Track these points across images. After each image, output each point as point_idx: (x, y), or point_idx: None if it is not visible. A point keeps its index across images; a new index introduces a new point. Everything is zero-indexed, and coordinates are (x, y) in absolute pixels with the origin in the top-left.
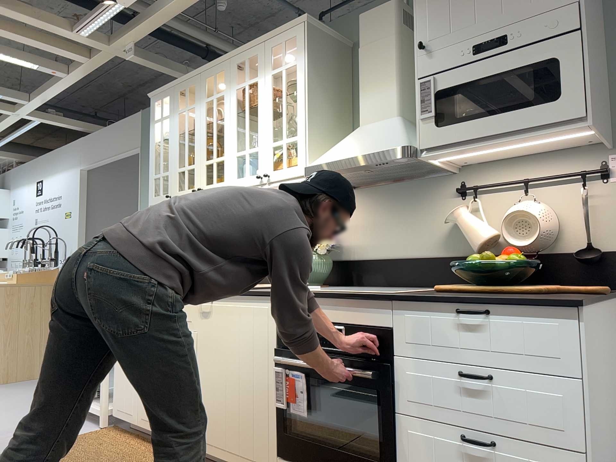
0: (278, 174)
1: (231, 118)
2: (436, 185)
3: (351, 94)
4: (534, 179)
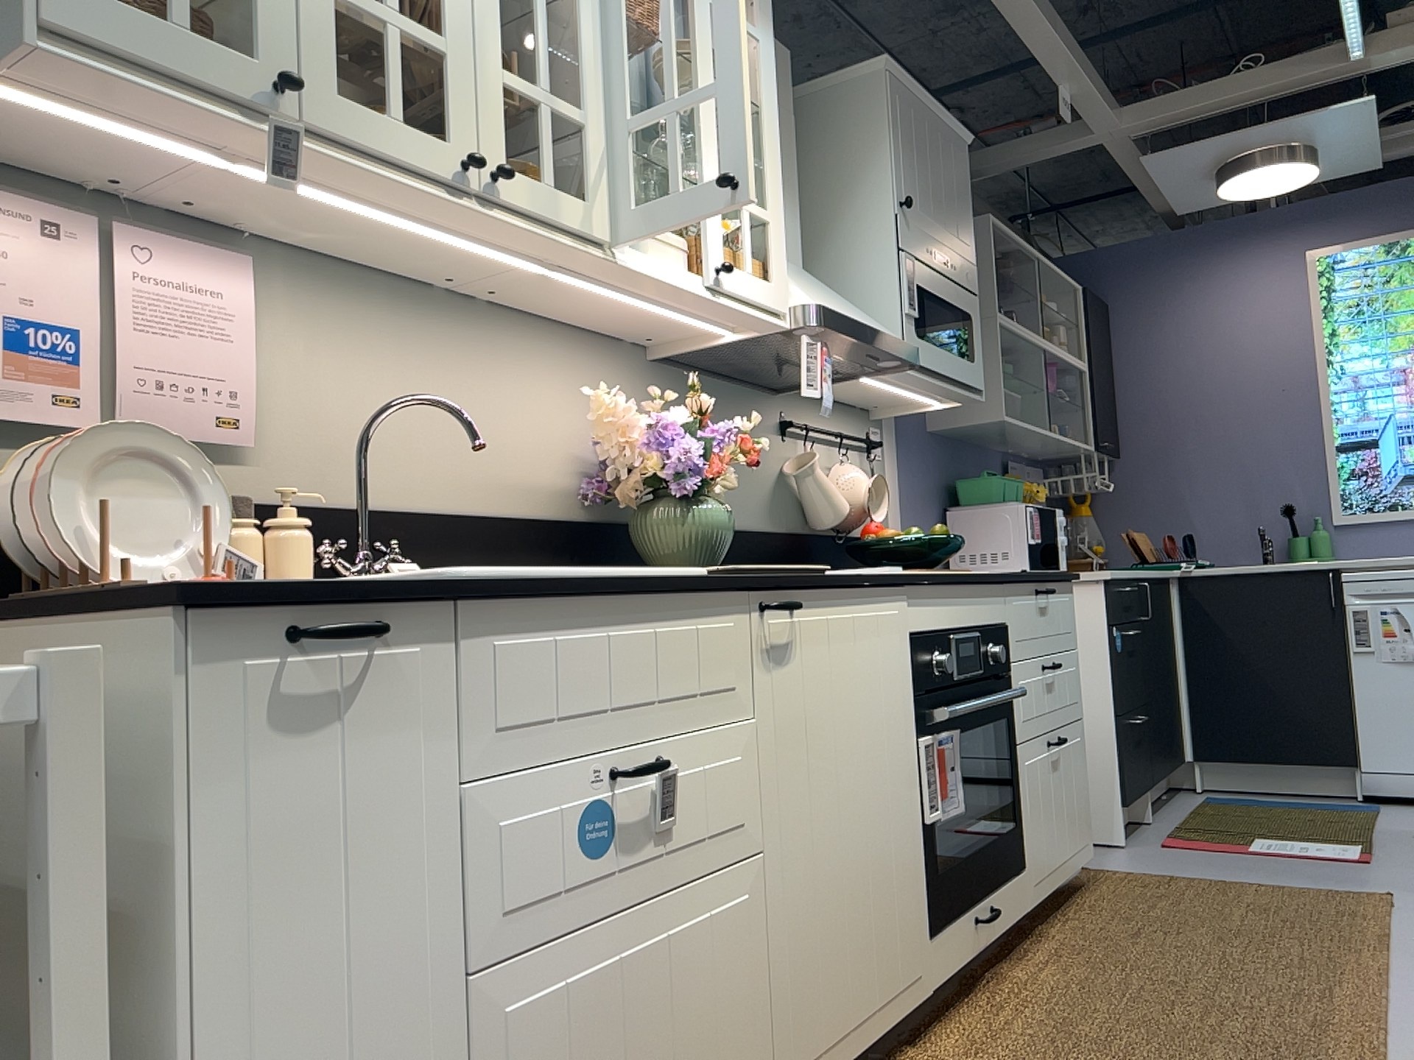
0: (739, 282)
1: (606, 8)
2: (761, 405)
3: None
4: (851, 436)
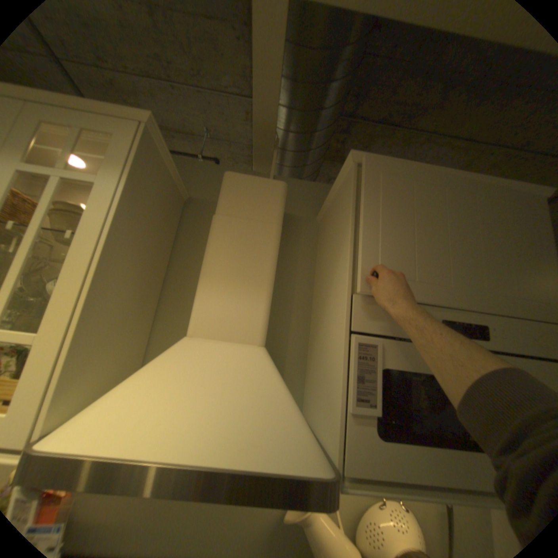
0: None
1: None
2: None
3: (170, 260)
4: None
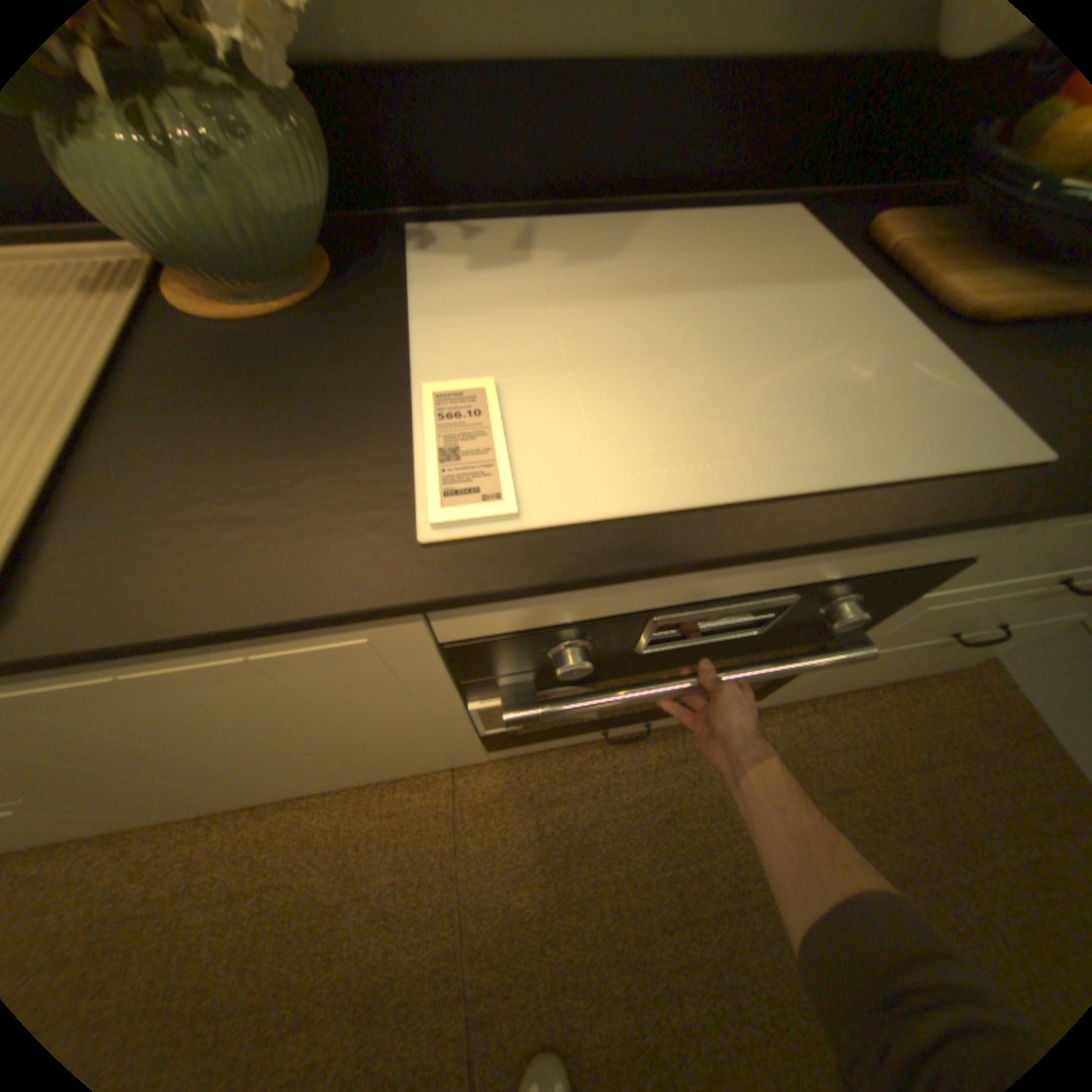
0: None
1: None
2: None
3: None
4: None
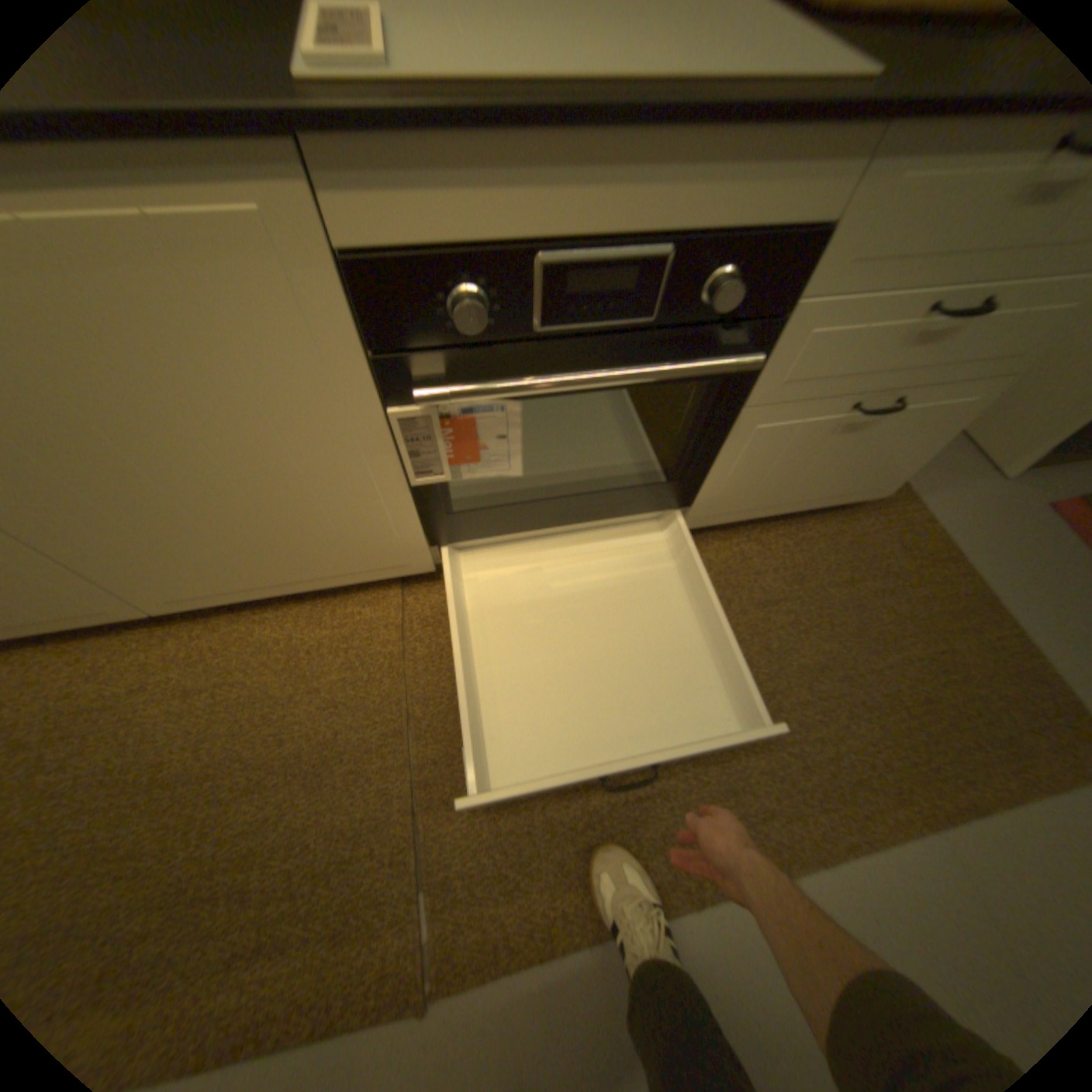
0: None
1: None
2: None
3: None
4: None
